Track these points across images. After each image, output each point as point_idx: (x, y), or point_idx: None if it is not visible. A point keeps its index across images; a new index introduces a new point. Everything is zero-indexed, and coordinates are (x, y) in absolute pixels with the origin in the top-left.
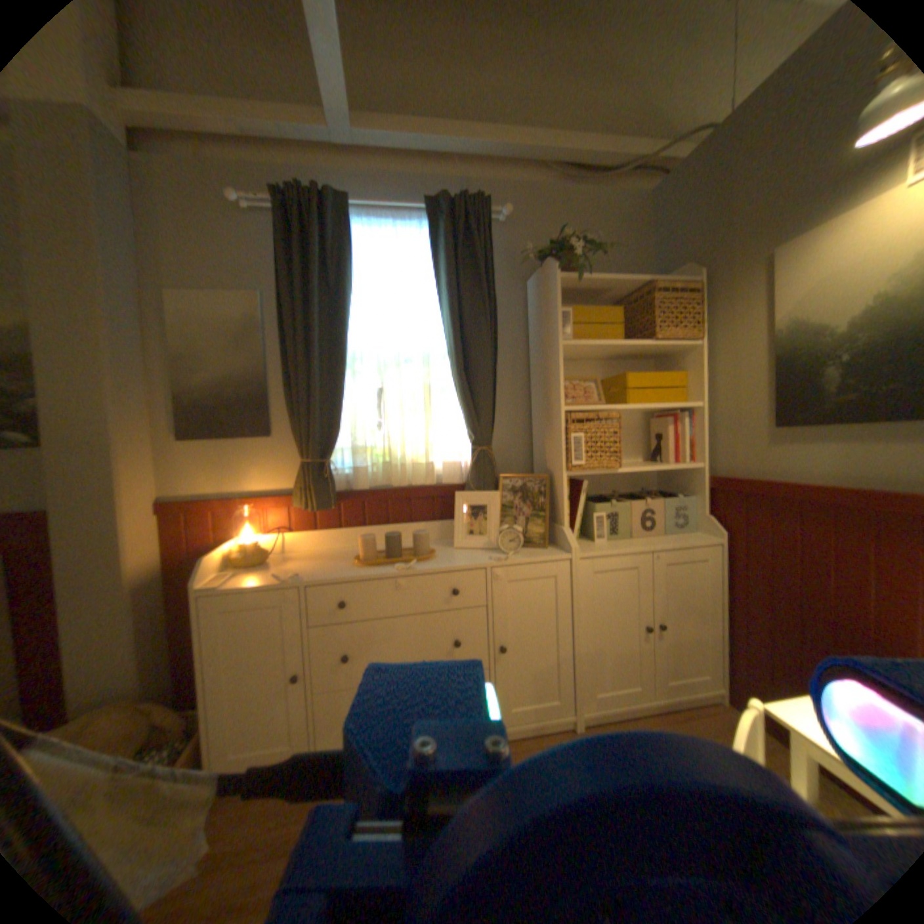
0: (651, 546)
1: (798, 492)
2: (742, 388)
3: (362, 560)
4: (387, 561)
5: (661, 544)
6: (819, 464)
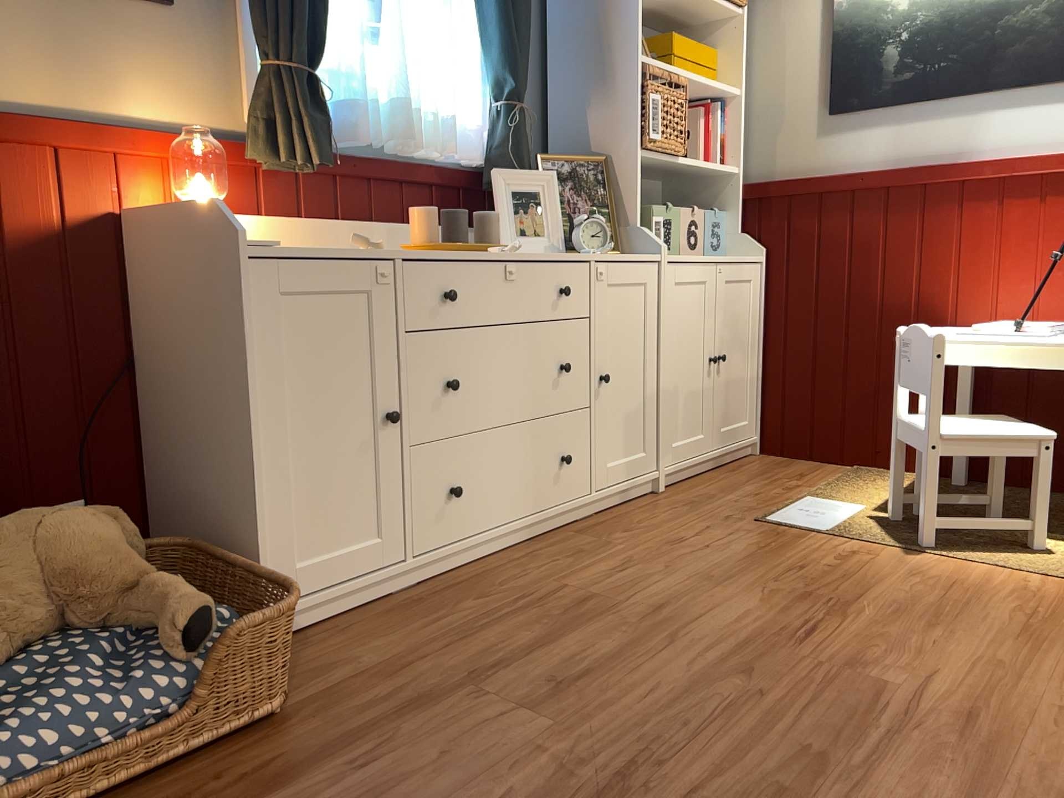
0: (712, 258)
1: (851, 182)
2: (785, 75)
3: (428, 243)
4: (468, 246)
5: (717, 257)
6: (868, 151)
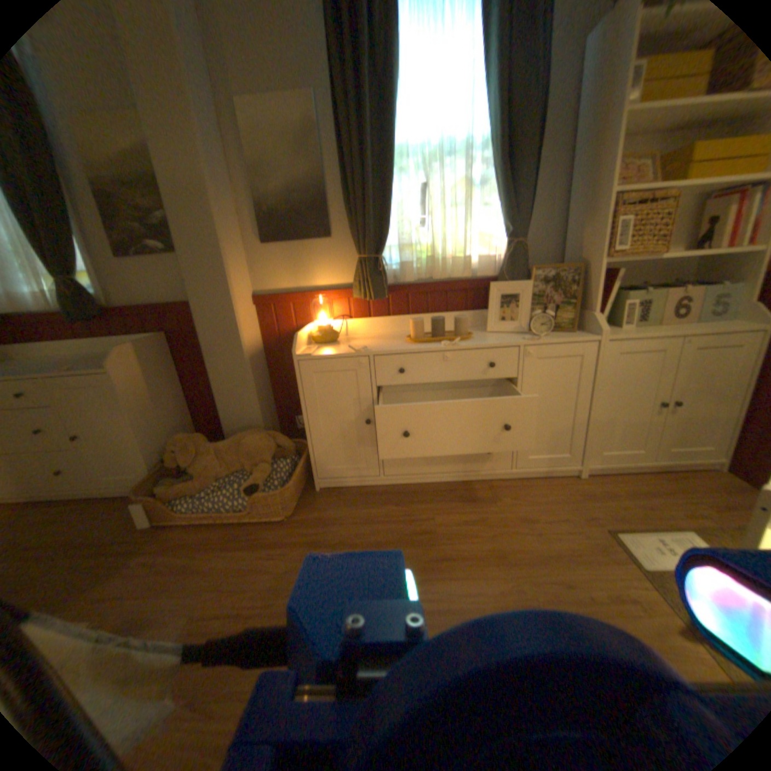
0: (683, 331)
1: None
2: None
3: (413, 339)
4: (433, 340)
5: (694, 330)
6: None
